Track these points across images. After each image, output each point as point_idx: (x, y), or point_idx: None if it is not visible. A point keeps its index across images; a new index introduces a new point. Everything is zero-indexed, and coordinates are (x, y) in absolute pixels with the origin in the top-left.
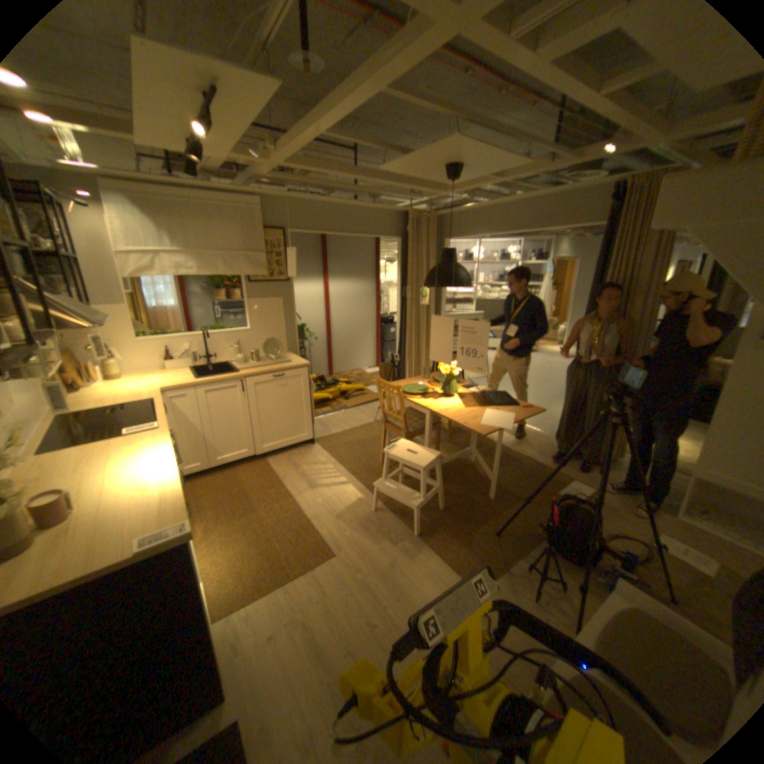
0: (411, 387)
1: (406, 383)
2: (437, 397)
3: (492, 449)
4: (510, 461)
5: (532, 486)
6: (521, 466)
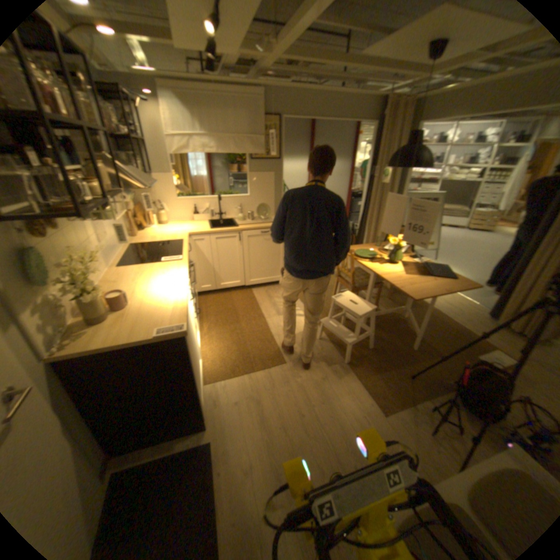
0: (362, 251)
1: (360, 247)
2: (383, 262)
3: (425, 310)
4: (440, 322)
5: (455, 346)
6: (449, 328)
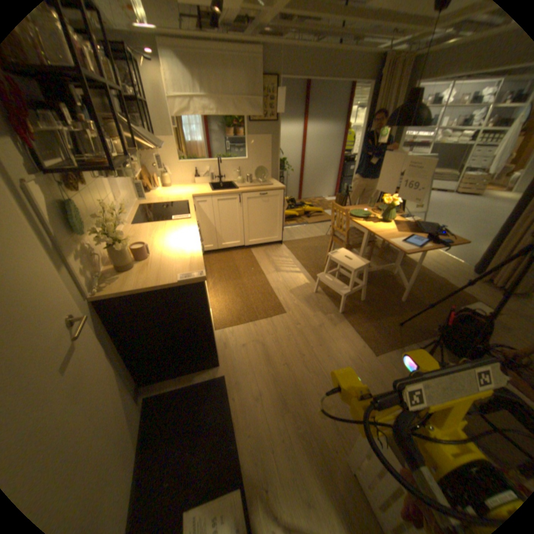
0: (357, 211)
1: (354, 209)
2: (376, 221)
3: (413, 268)
4: (426, 279)
5: (439, 299)
6: (434, 283)
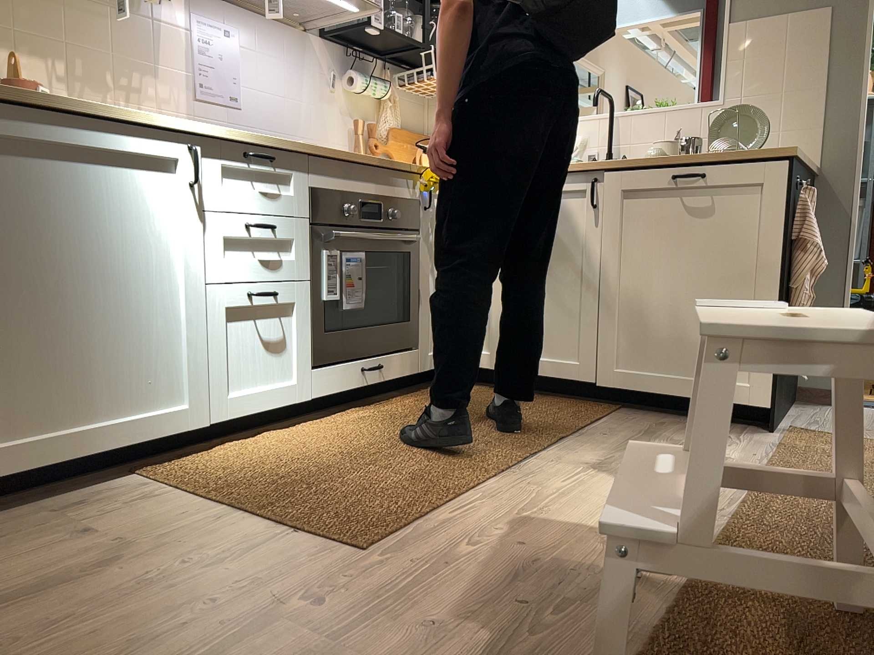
0: None
1: None
2: None
3: None
4: None
5: None
6: None
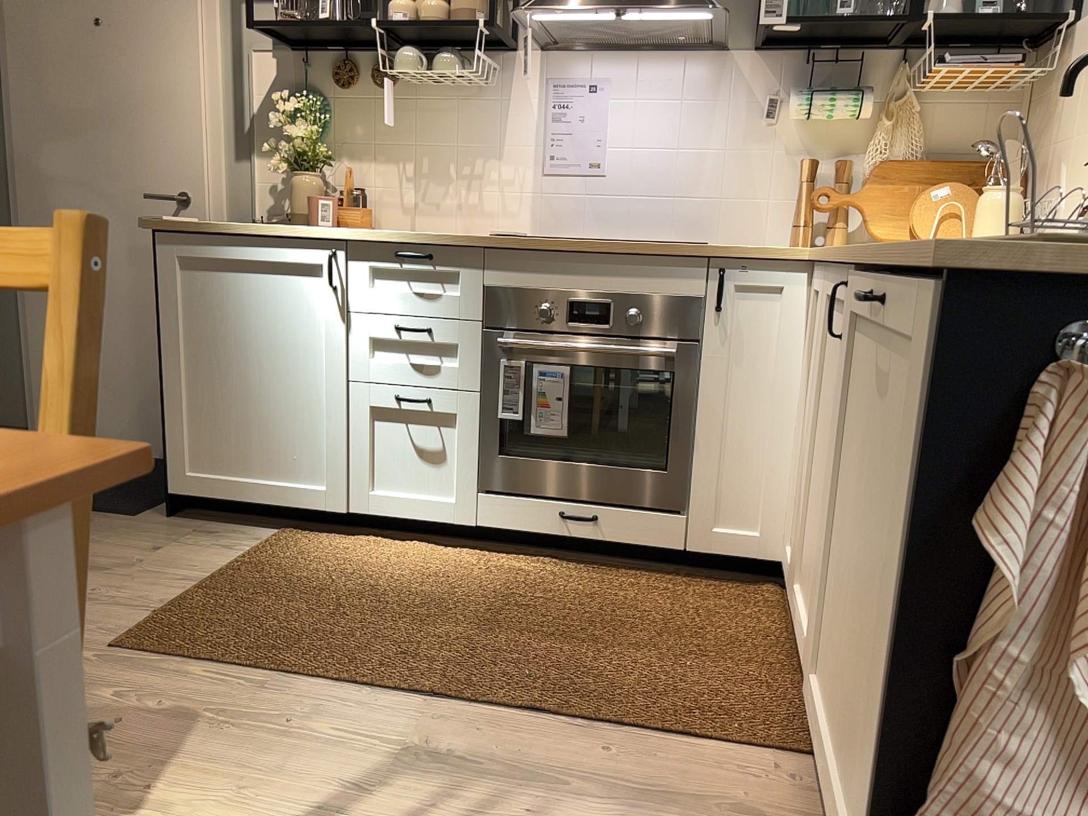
0: None
1: None
2: None
3: None
4: None
5: None
6: None
